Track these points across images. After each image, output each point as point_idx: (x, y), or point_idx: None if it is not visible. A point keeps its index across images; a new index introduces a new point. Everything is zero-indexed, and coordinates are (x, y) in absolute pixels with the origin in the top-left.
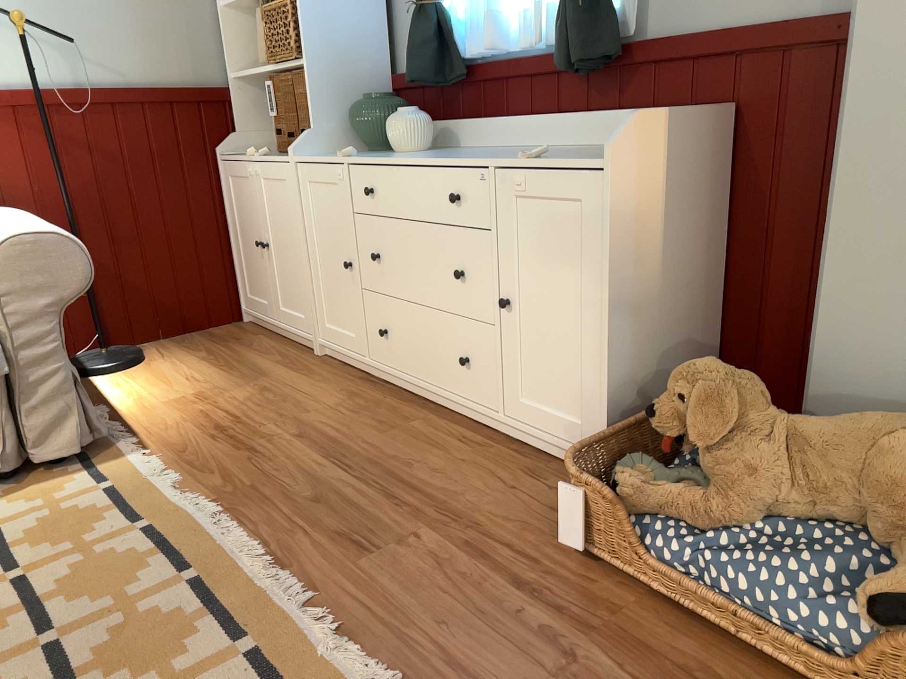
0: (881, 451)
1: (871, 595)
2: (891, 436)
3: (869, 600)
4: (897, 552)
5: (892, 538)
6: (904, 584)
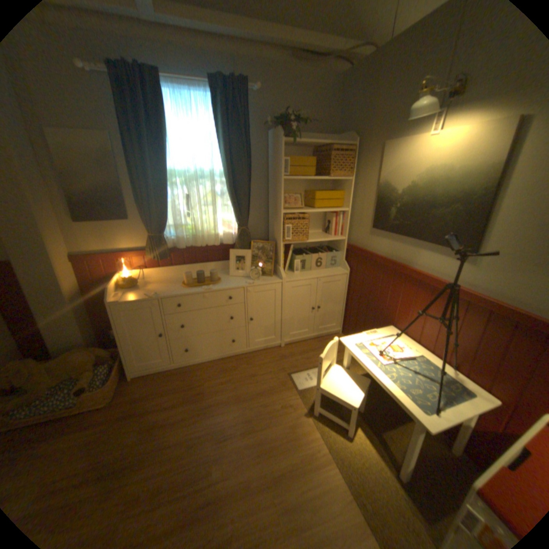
0: (68, 363)
1: (74, 392)
2: (69, 358)
3: (72, 395)
4: (79, 380)
5: (77, 378)
6: (82, 385)
